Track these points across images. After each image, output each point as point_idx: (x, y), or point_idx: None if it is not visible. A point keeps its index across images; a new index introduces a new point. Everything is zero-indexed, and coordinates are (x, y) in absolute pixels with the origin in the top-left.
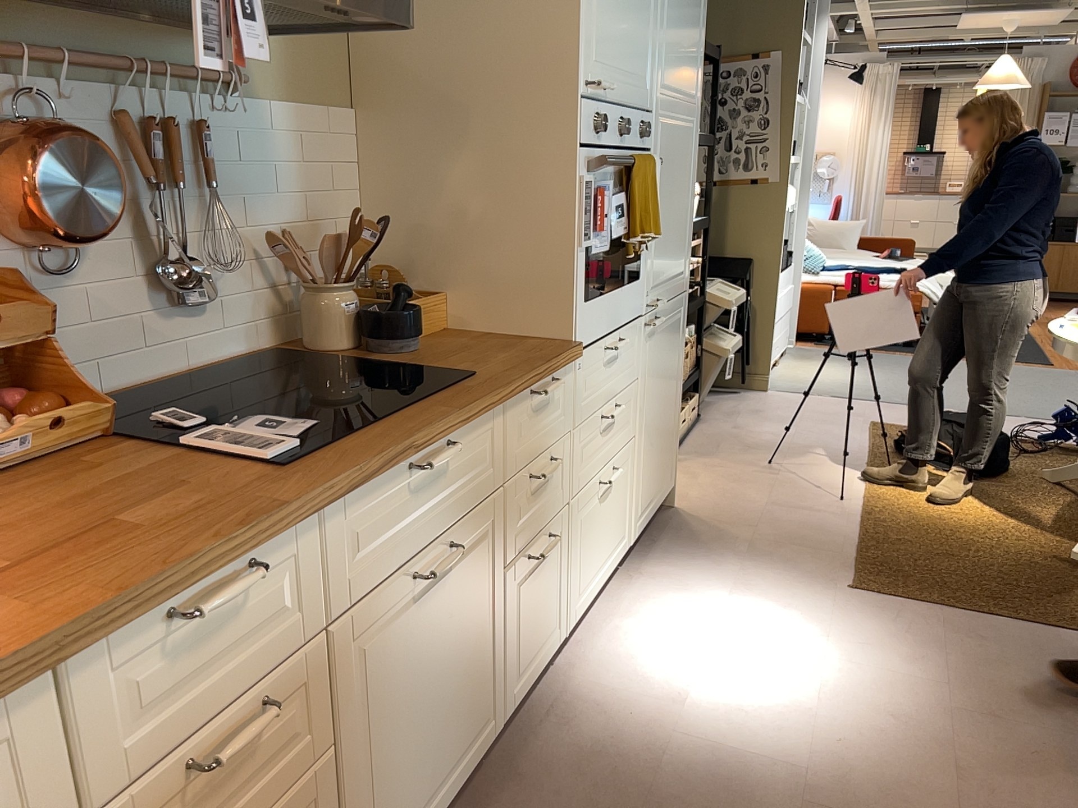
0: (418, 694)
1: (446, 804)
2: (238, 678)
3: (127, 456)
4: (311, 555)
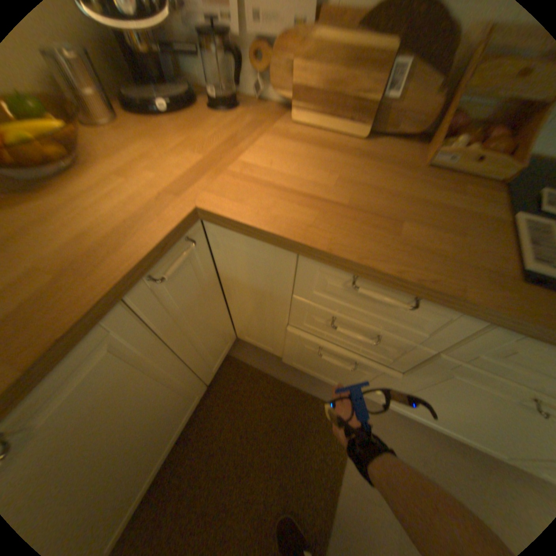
0: (473, 413)
1: (444, 432)
2: (379, 321)
3: (488, 198)
4: (472, 330)
